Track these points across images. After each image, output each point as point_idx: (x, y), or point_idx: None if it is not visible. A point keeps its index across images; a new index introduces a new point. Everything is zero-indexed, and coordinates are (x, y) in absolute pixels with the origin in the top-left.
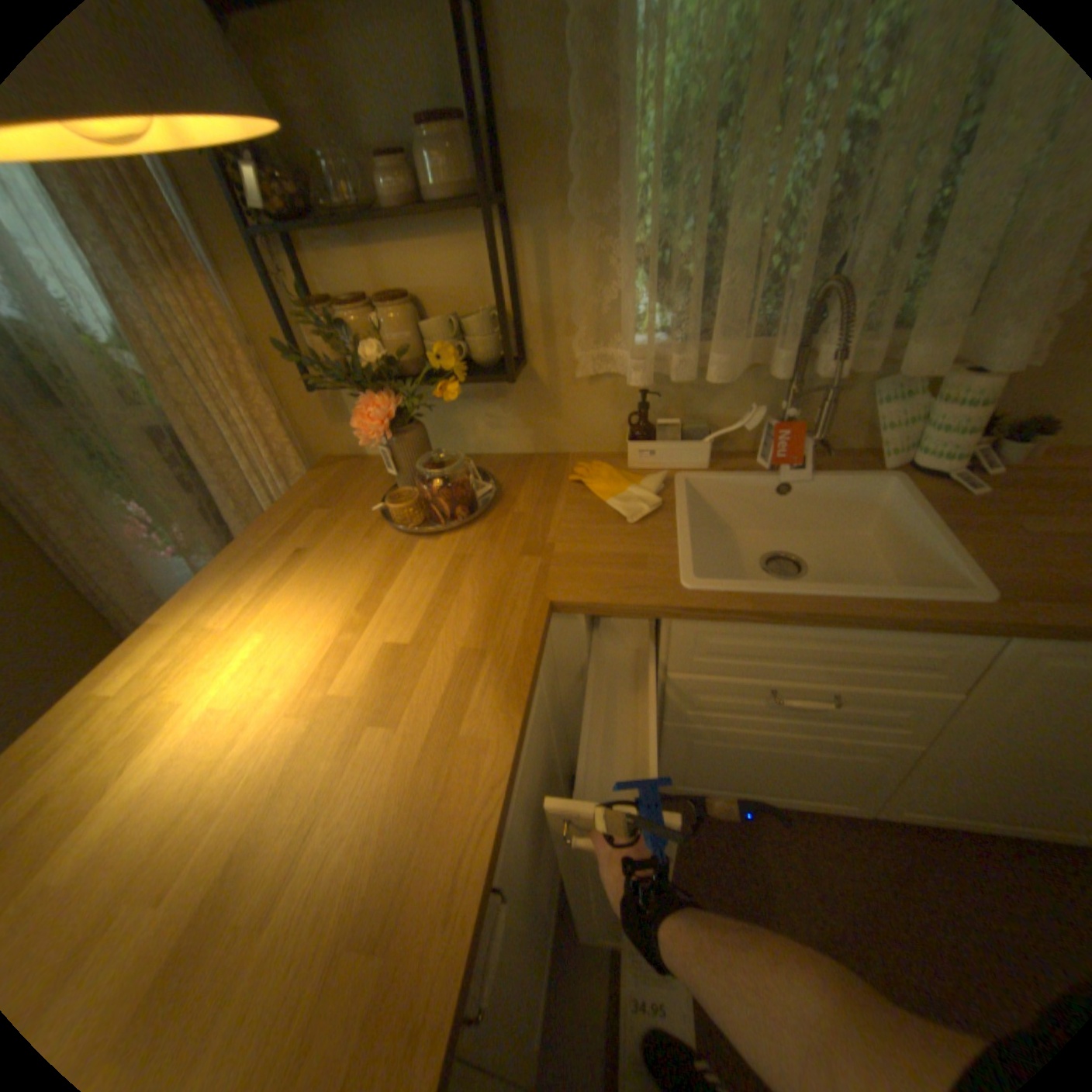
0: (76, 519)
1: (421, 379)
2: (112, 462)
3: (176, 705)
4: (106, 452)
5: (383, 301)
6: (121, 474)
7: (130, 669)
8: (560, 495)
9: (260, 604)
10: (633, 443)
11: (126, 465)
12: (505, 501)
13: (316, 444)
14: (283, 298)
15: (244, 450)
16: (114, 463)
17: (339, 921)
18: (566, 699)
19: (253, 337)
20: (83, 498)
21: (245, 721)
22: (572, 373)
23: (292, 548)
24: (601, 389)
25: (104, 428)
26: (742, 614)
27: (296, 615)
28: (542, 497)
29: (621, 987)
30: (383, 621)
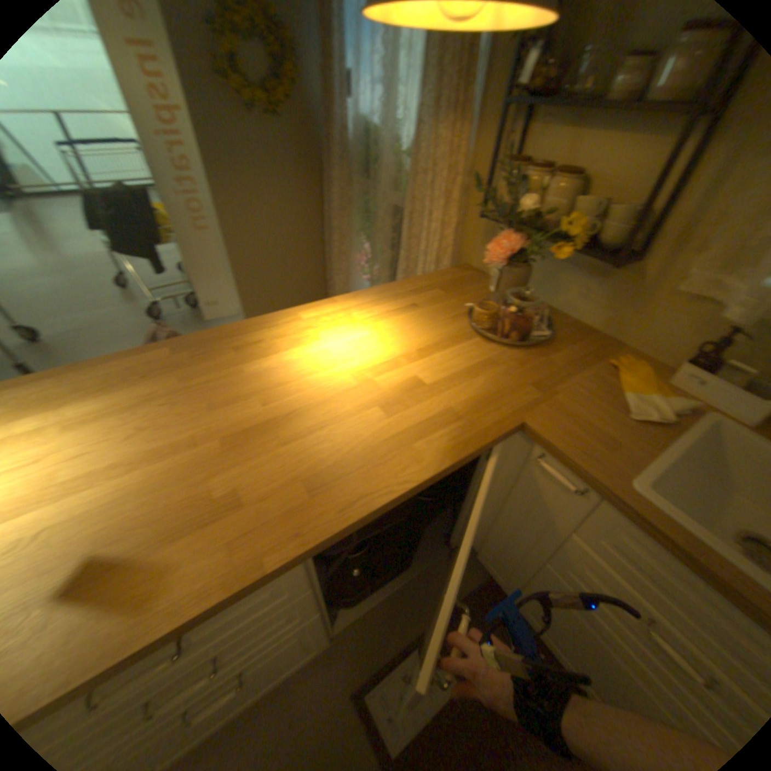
0: (342, 240)
1: (550, 236)
2: (370, 219)
3: (318, 340)
4: (371, 212)
5: (562, 172)
6: (370, 227)
7: (314, 313)
8: (593, 367)
9: (378, 319)
10: (691, 366)
11: (374, 222)
12: (550, 348)
13: (465, 253)
14: (503, 152)
15: (426, 239)
16: (371, 219)
17: (306, 470)
18: (494, 494)
19: (472, 172)
20: (350, 231)
21: (335, 365)
22: (679, 284)
23: (411, 302)
24: (696, 309)
25: (377, 199)
26: (668, 541)
27: (388, 335)
28: (578, 361)
29: (405, 663)
30: (423, 365)
